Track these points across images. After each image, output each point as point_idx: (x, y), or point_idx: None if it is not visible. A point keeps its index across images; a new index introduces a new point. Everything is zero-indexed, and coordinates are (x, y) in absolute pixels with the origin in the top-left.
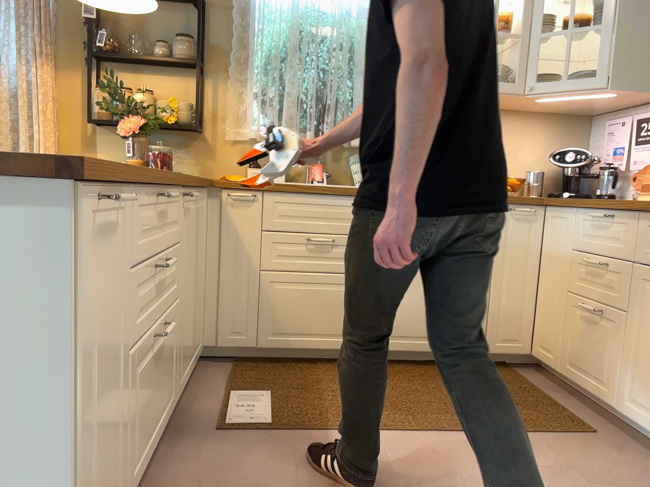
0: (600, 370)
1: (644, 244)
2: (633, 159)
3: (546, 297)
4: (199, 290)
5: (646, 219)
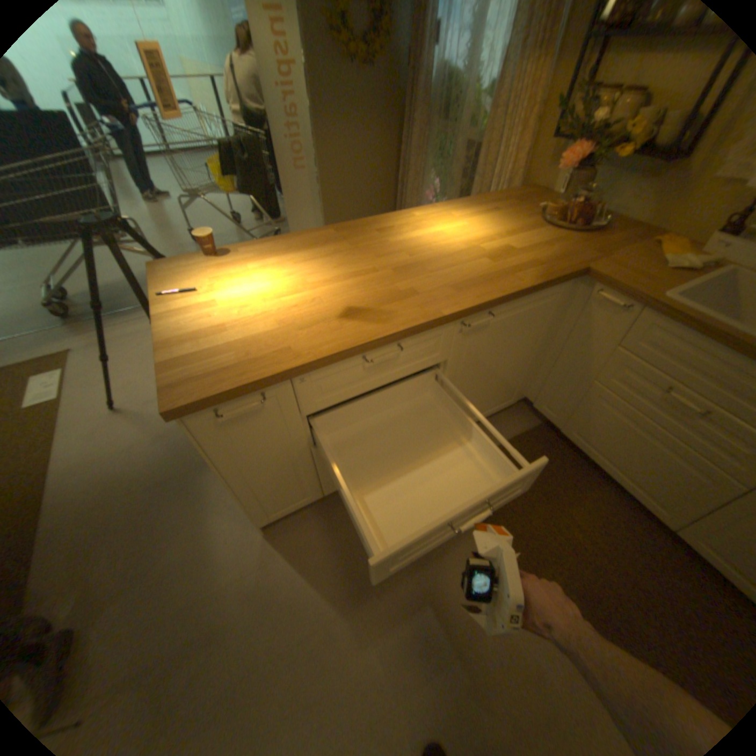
0: None
1: None
2: None
3: None
4: (519, 369)
5: None
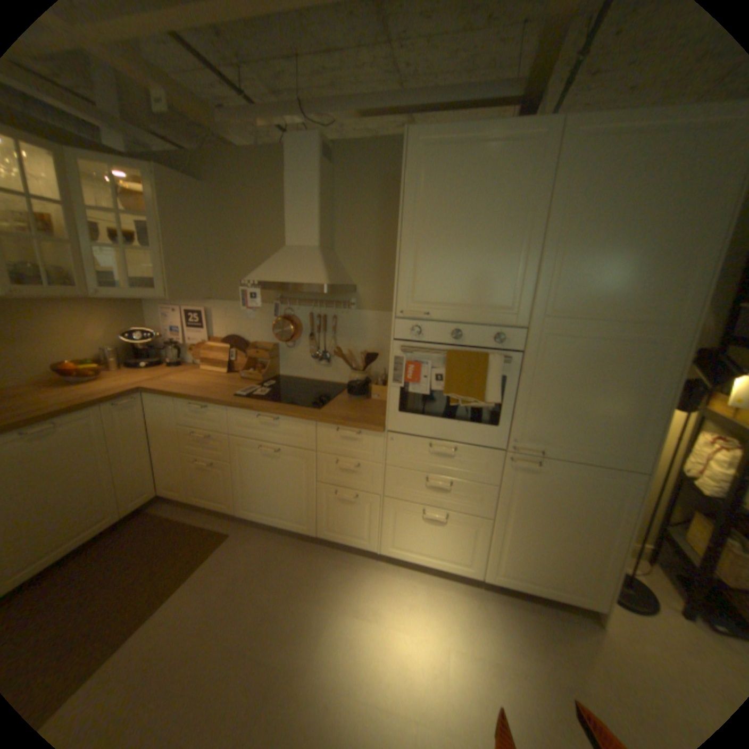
0: (217, 496)
1: (232, 424)
2: (186, 337)
3: (159, 457)
4: None
5: (230, 410)
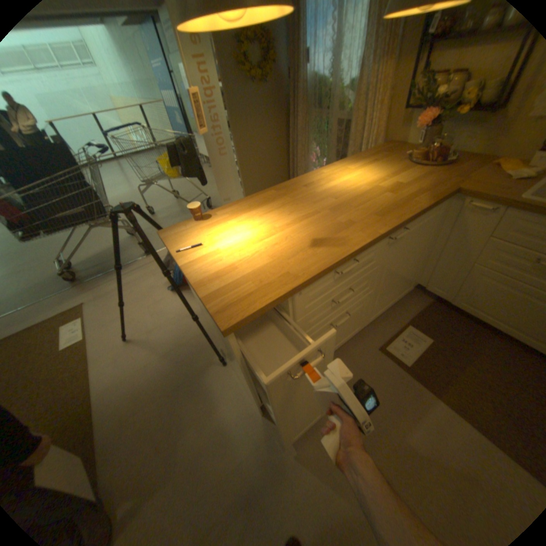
0: None
1: None
2: None
3: None
4: (416, 264)
5: None
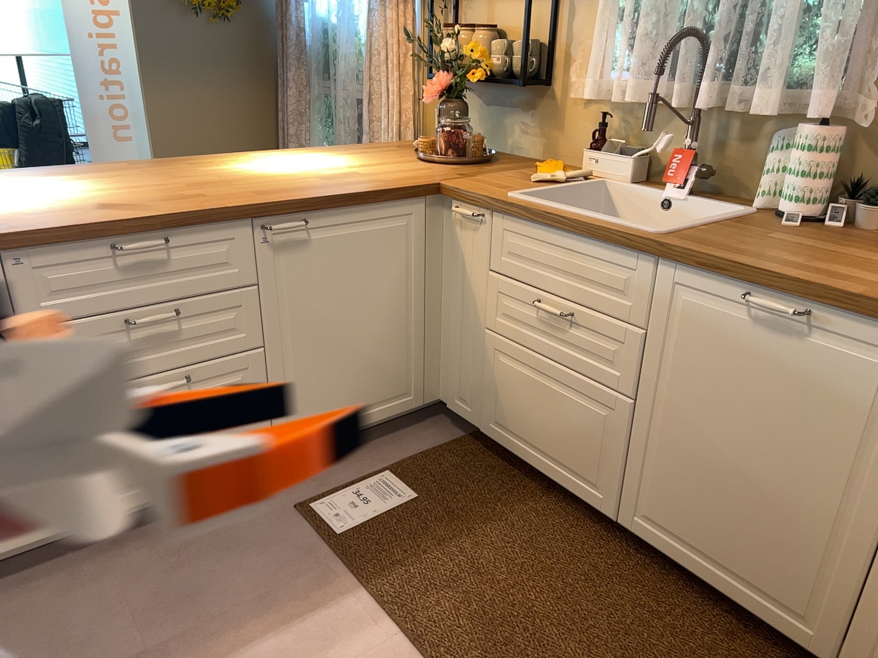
0: None
1: None
2: None
3: None
4: (396, 333)
5: None
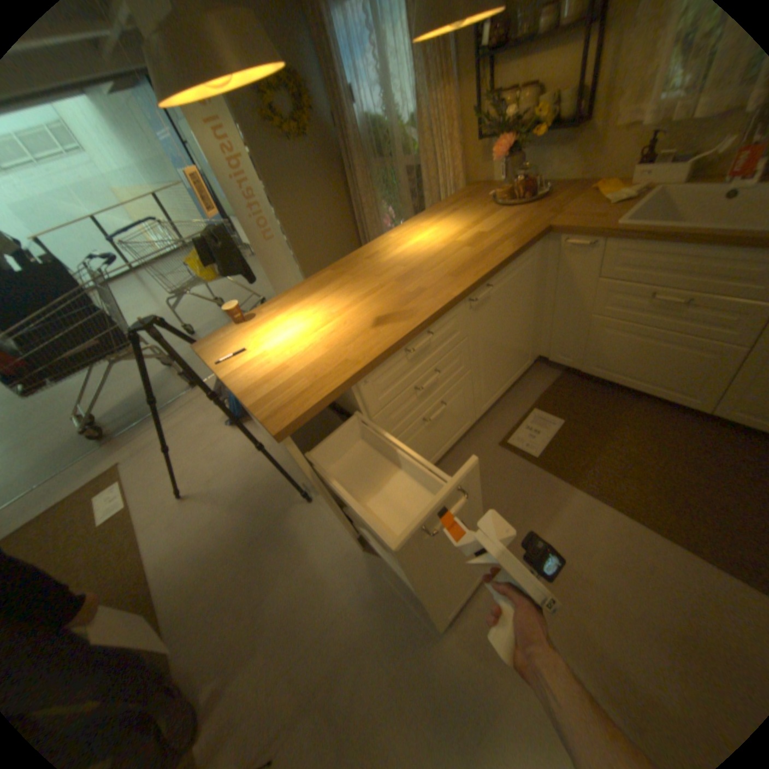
0: None
1: None
2: None
3: None
4: (524, 330)
5: None
